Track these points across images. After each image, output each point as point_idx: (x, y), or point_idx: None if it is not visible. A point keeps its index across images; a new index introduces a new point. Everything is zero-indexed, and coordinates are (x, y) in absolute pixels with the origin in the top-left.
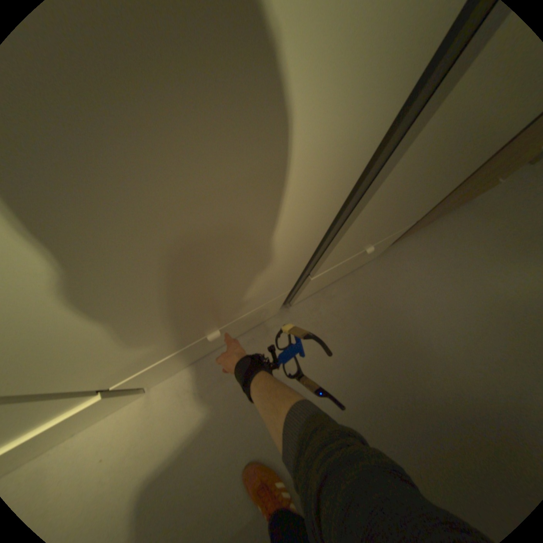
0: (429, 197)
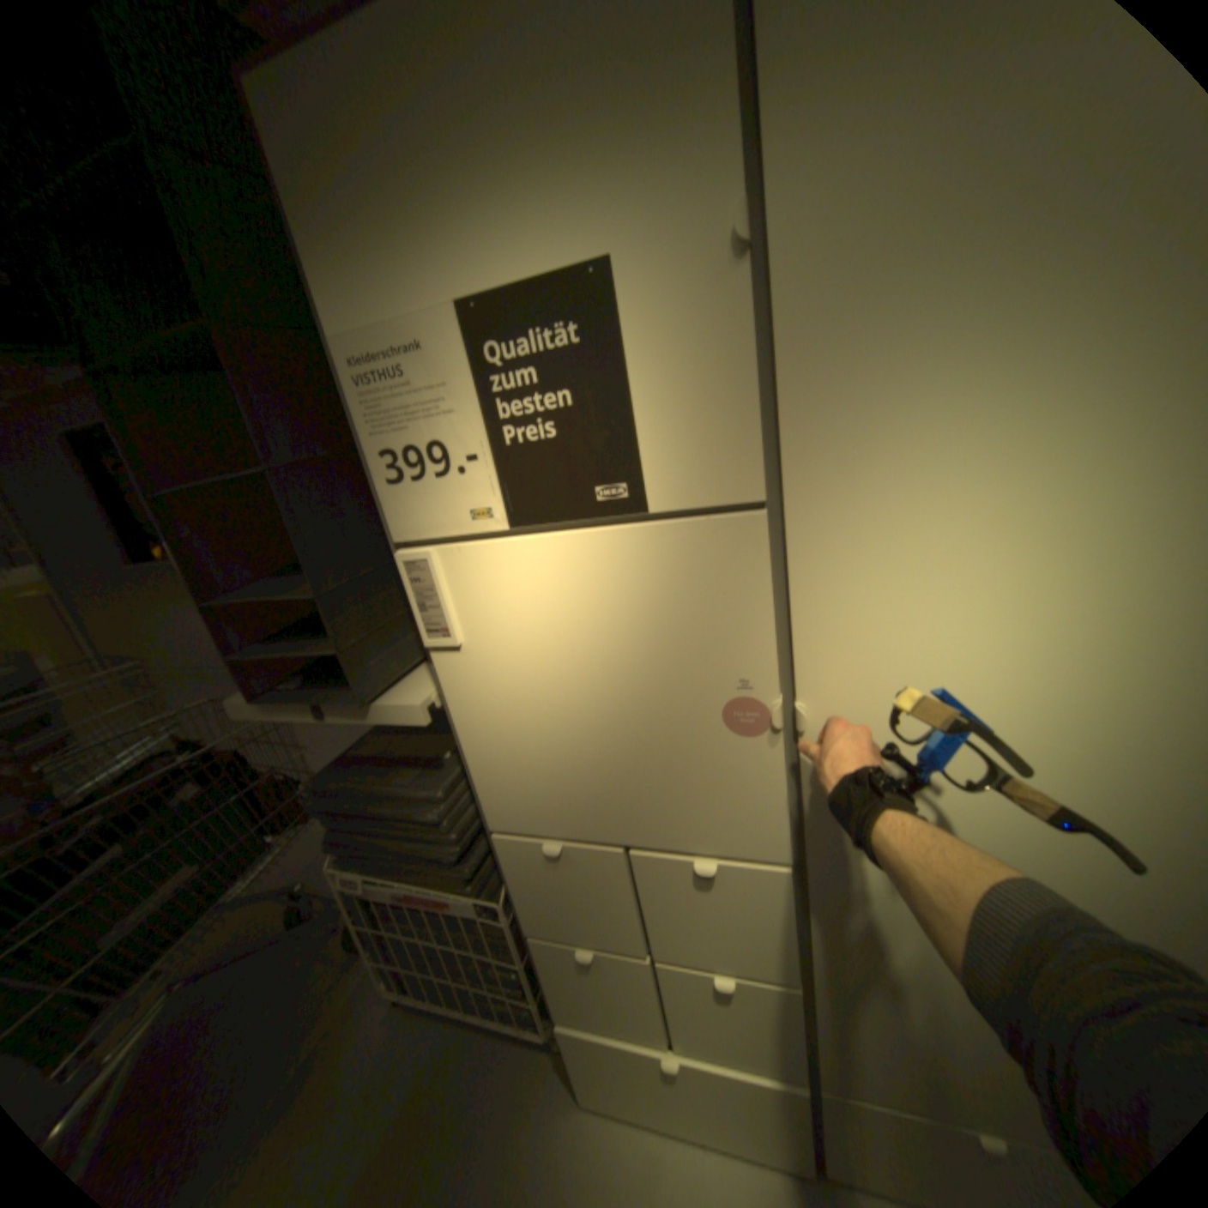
0: None
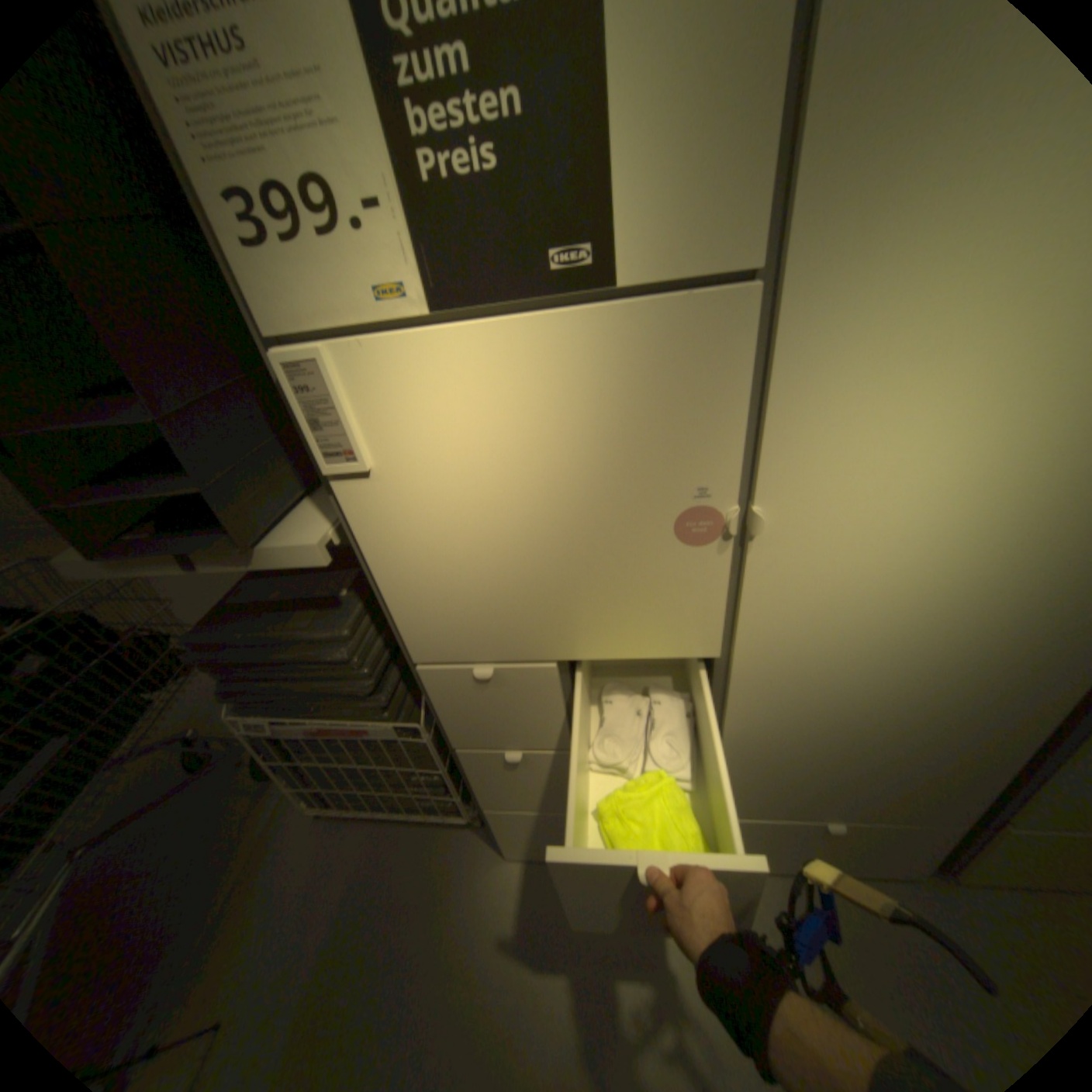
0: None
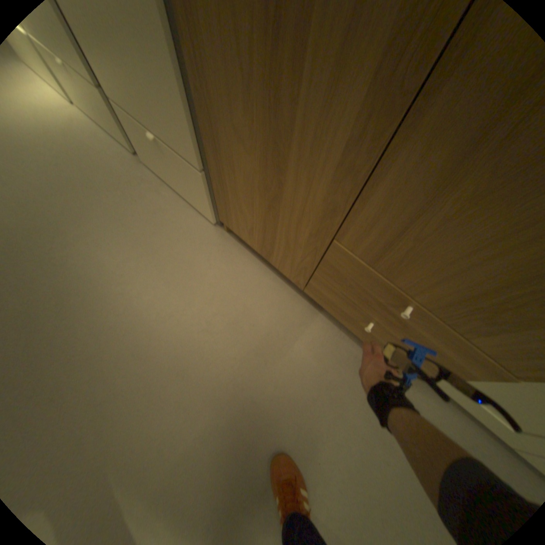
0: (143, 77)
